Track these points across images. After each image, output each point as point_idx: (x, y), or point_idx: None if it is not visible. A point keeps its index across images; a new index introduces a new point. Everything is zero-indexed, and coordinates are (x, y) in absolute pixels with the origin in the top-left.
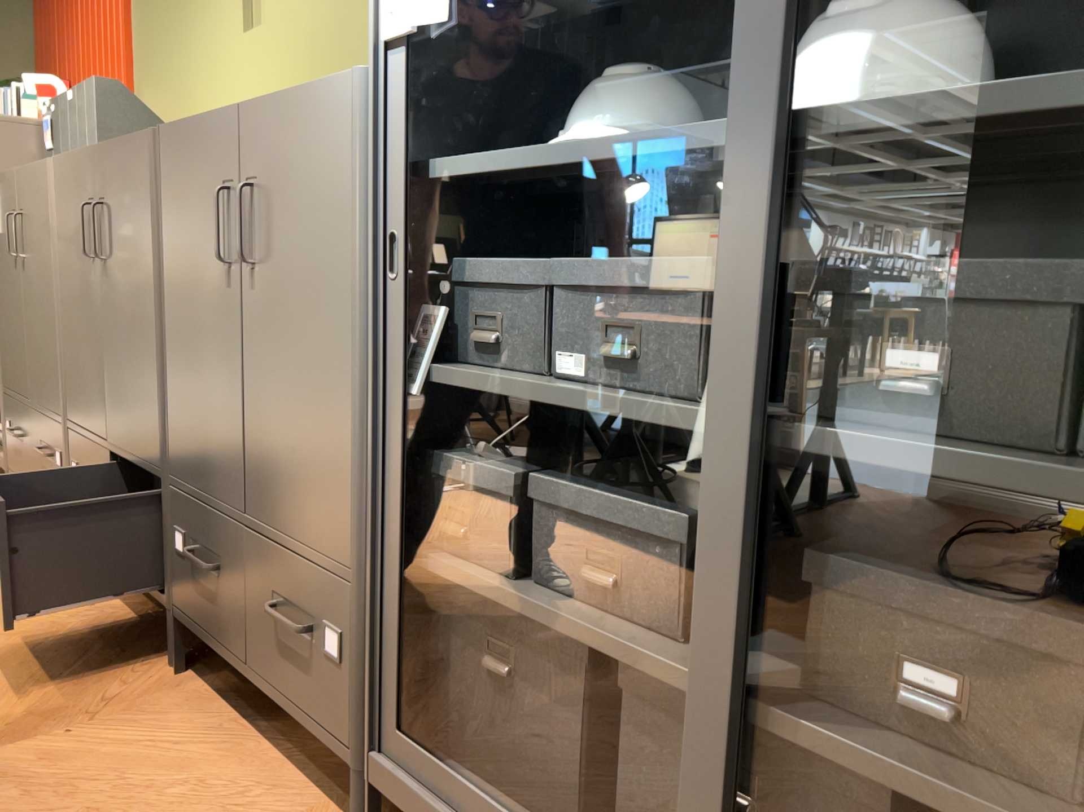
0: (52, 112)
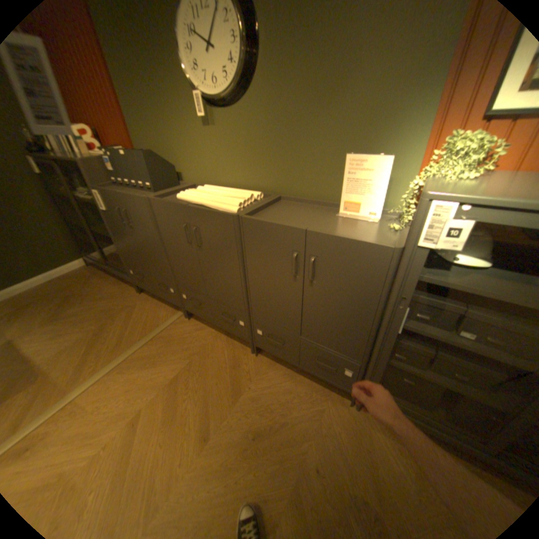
0: (107, 154)
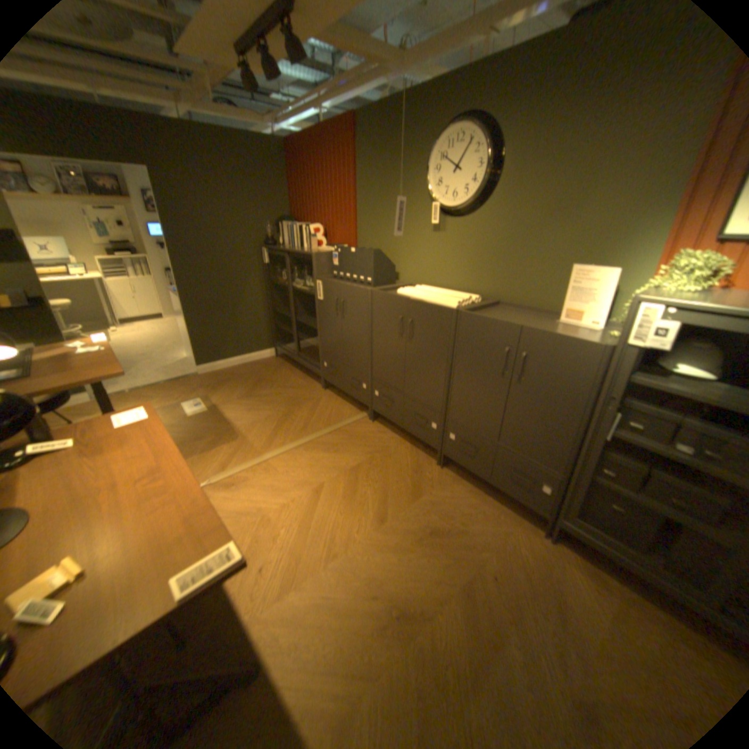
0: (337, 250)
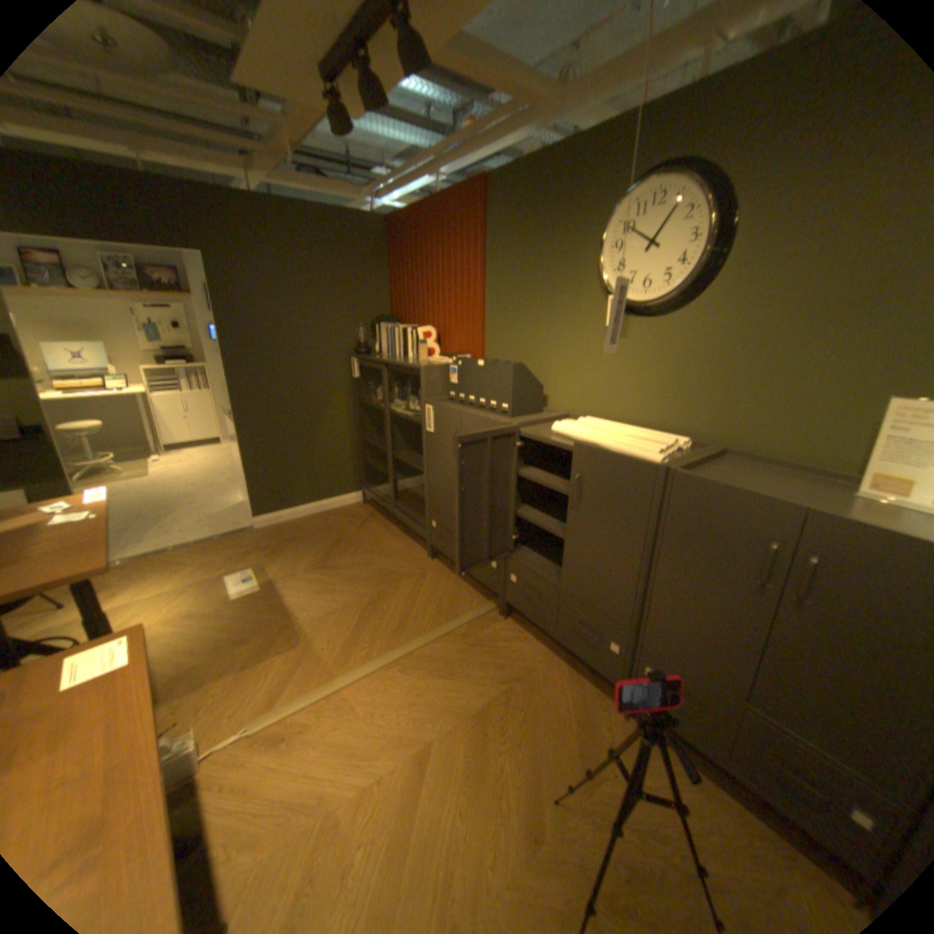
0: (457, 363)
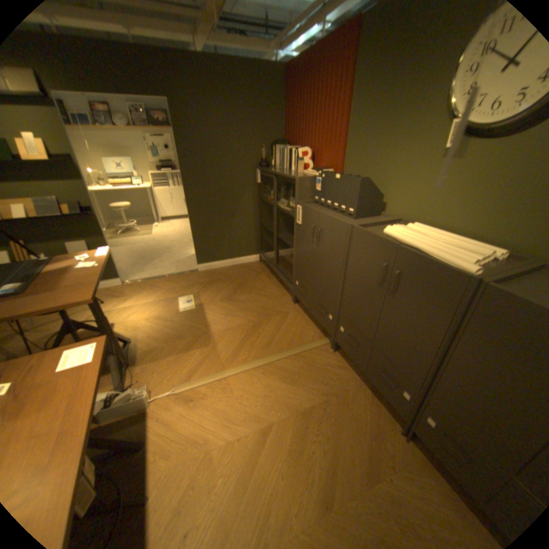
0: (321, 175)
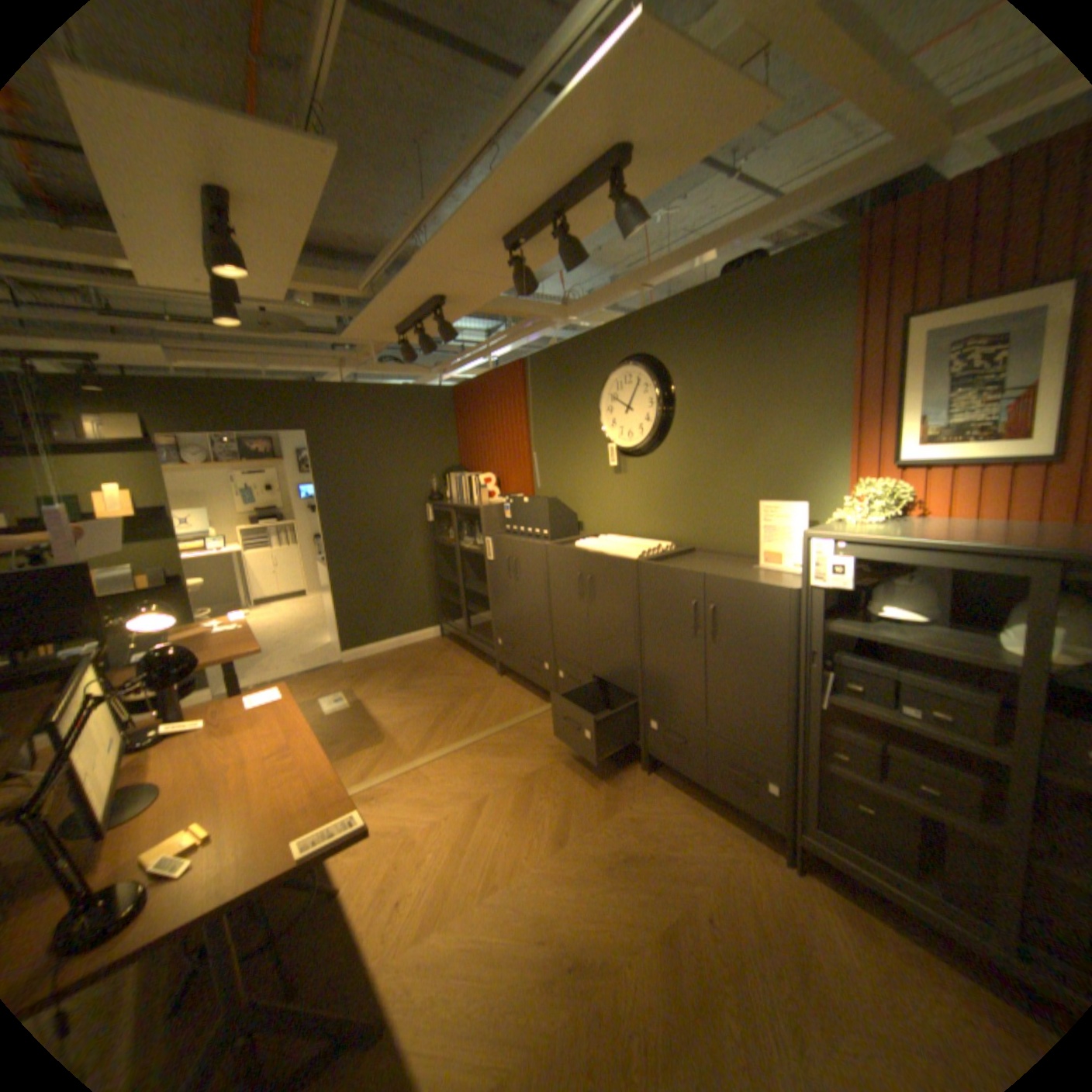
0: (509, 502)
